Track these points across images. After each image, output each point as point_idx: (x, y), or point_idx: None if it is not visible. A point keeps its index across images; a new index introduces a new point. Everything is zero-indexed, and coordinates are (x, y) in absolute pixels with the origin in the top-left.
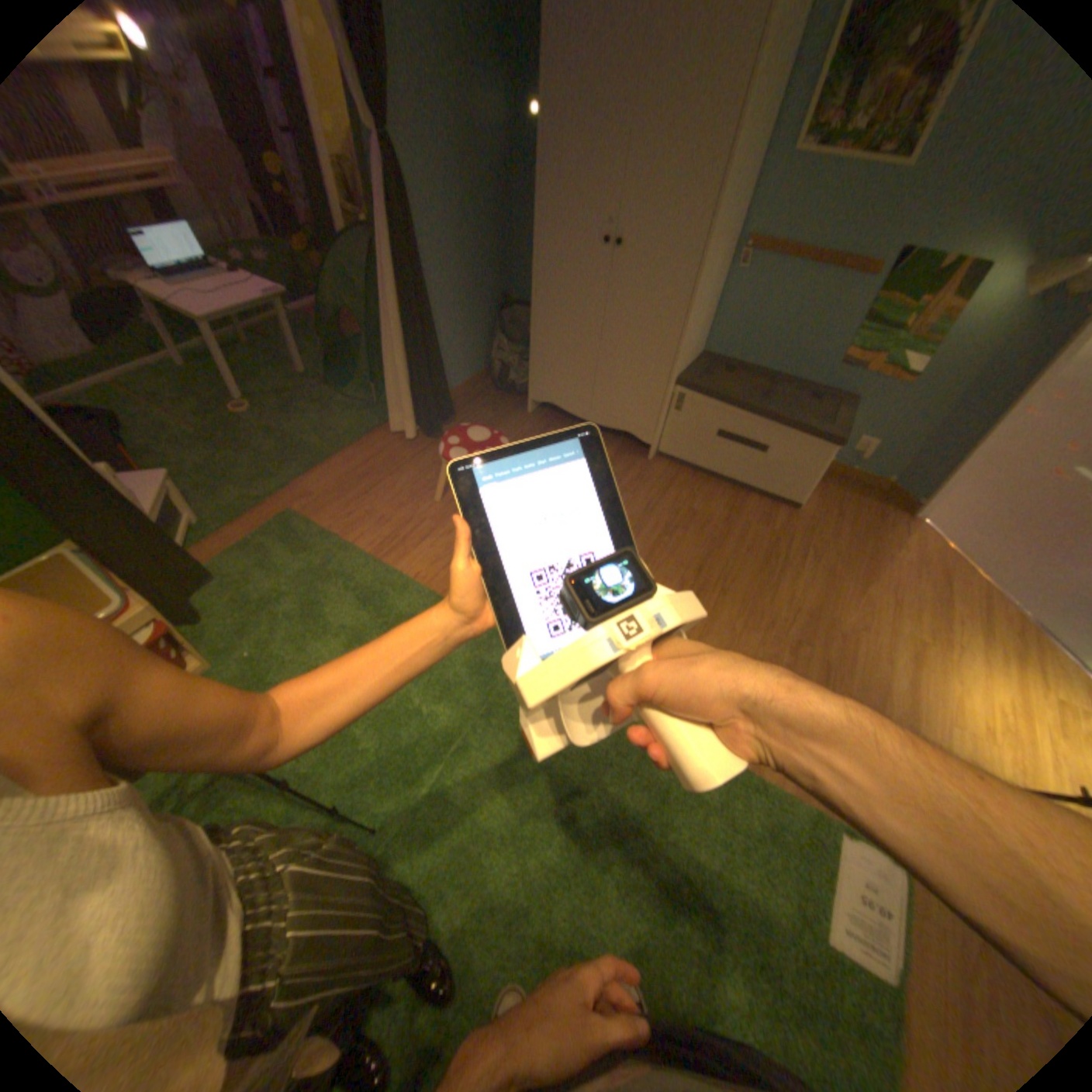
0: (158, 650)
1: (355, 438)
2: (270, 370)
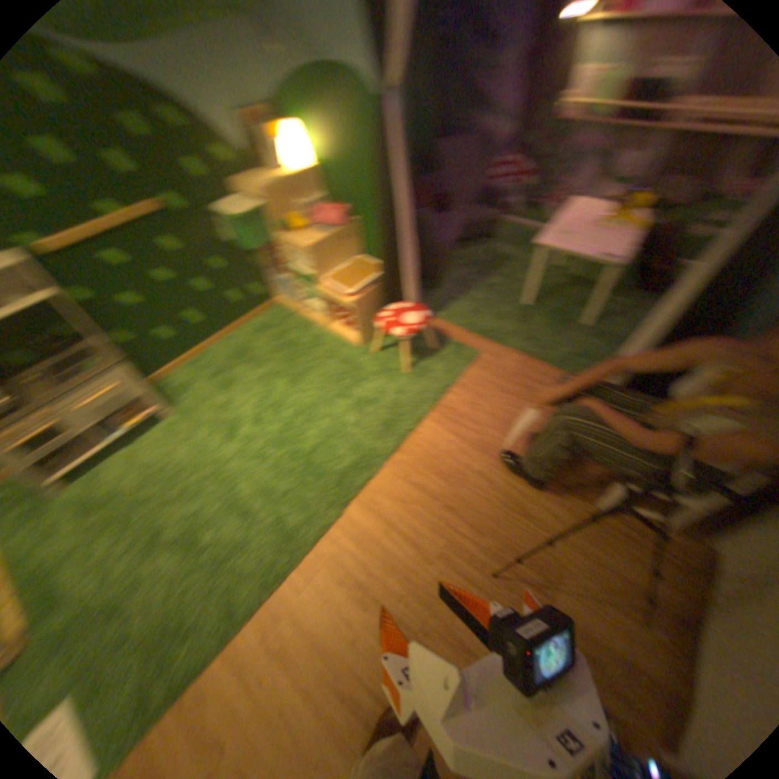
0: (348, 322)
1: (575, 375)
2: (655, 305)
